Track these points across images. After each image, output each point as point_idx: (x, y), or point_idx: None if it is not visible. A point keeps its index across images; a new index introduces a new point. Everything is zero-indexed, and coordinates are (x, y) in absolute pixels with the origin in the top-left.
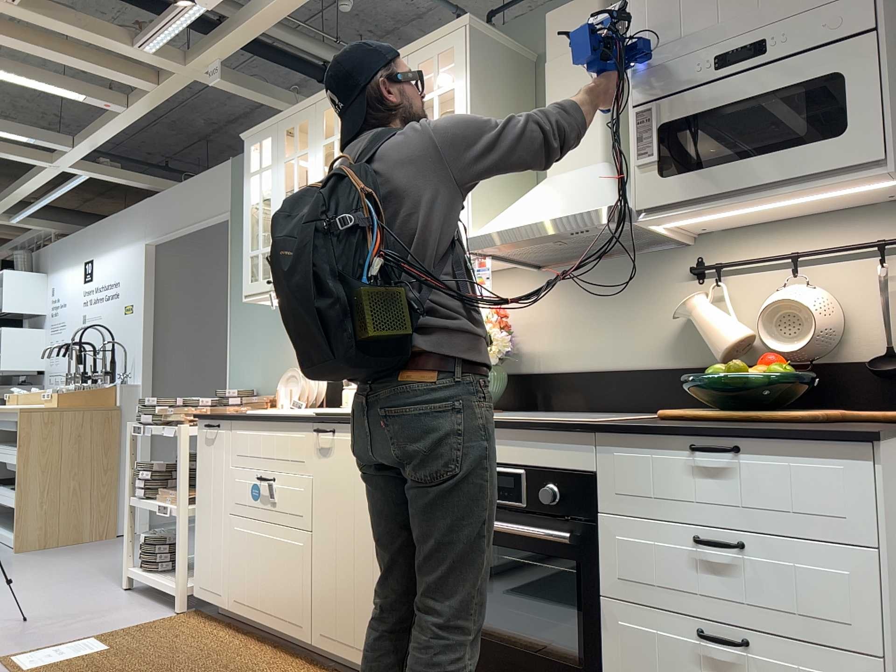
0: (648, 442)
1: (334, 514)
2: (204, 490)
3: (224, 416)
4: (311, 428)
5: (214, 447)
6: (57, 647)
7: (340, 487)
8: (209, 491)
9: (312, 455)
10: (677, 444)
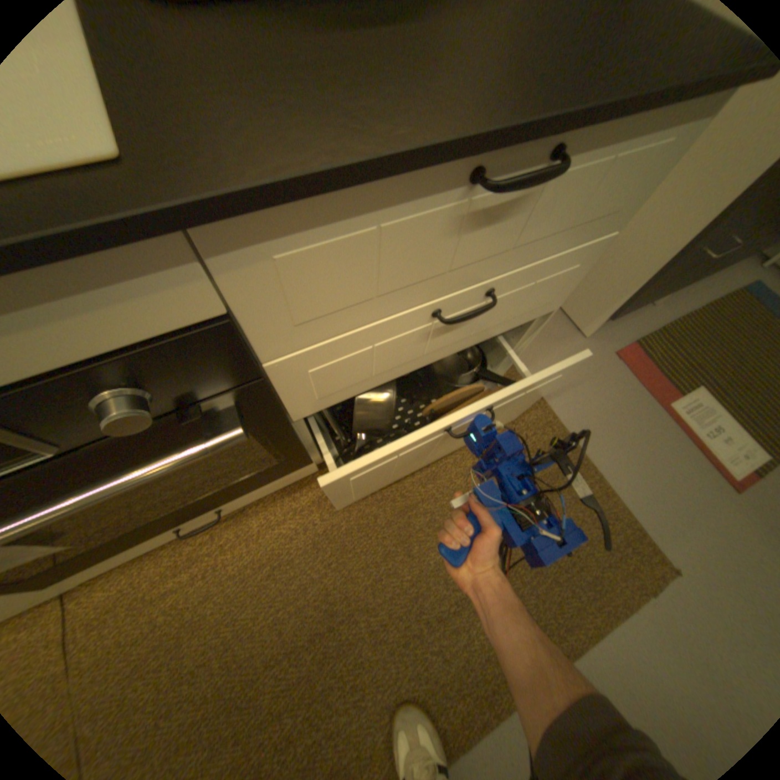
0: (367, 188)
1: None
2: None
3: None
4: None
5: None
6: None
7: None
8: None
9: None
10: (441, 169)
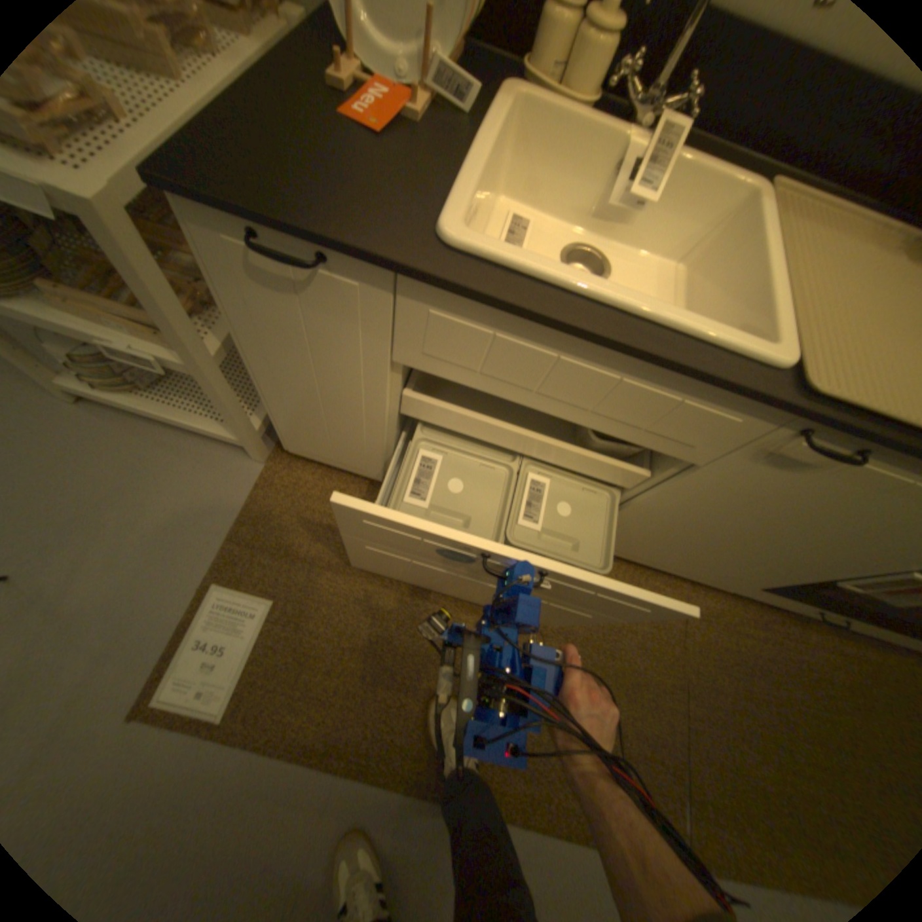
0: None
1: (721, 511)
2: (285, 366)
3: (365, 252)
4: (793, 422)
5: (303, 301)
6: (186, 634)
7: (779, 502)
8: (303, 372)
9: (738, 450)
10: None
